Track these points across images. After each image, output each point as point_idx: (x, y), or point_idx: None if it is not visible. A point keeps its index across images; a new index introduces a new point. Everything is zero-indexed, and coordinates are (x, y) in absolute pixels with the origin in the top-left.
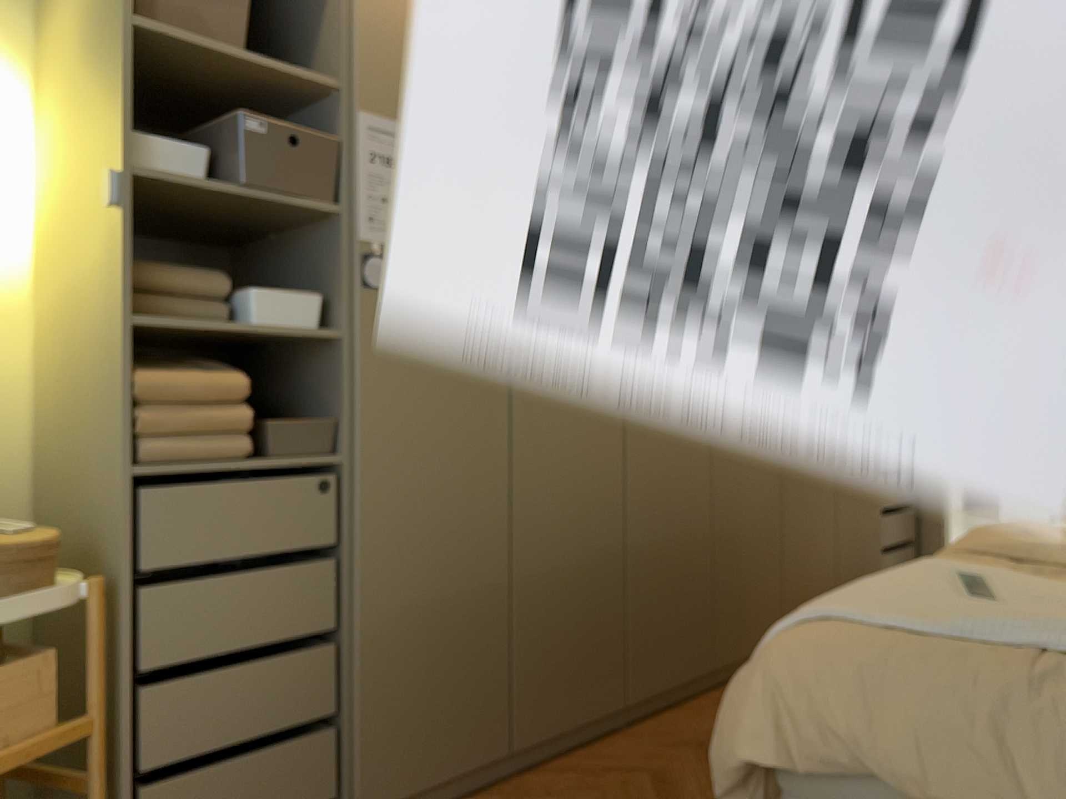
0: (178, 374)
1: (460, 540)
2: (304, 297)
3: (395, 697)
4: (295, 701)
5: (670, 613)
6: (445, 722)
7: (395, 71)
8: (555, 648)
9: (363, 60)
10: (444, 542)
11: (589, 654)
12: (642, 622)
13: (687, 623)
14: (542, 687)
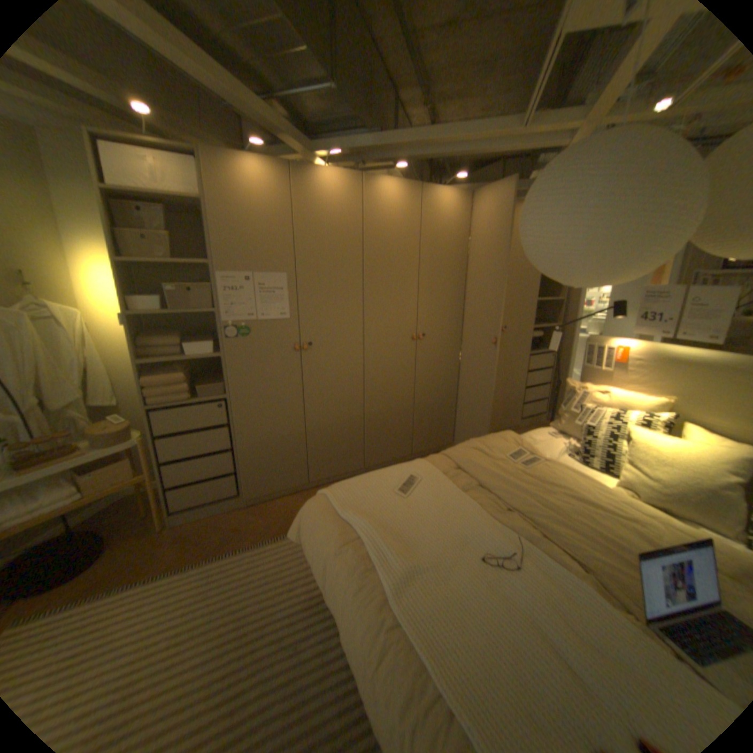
0: (159, 376)
1: (280, 418)
2: (209, 342)
3: (256, 467)
4: (218, 468)
5: (386, 436)
6: (278, 473)
7: (232, 251)
8: (327, 450)
9: (215, 251)
10: (273, 419)
11: (344, 451)
12: (371, 439)
13: (396, 439)
14: (322, 462)
